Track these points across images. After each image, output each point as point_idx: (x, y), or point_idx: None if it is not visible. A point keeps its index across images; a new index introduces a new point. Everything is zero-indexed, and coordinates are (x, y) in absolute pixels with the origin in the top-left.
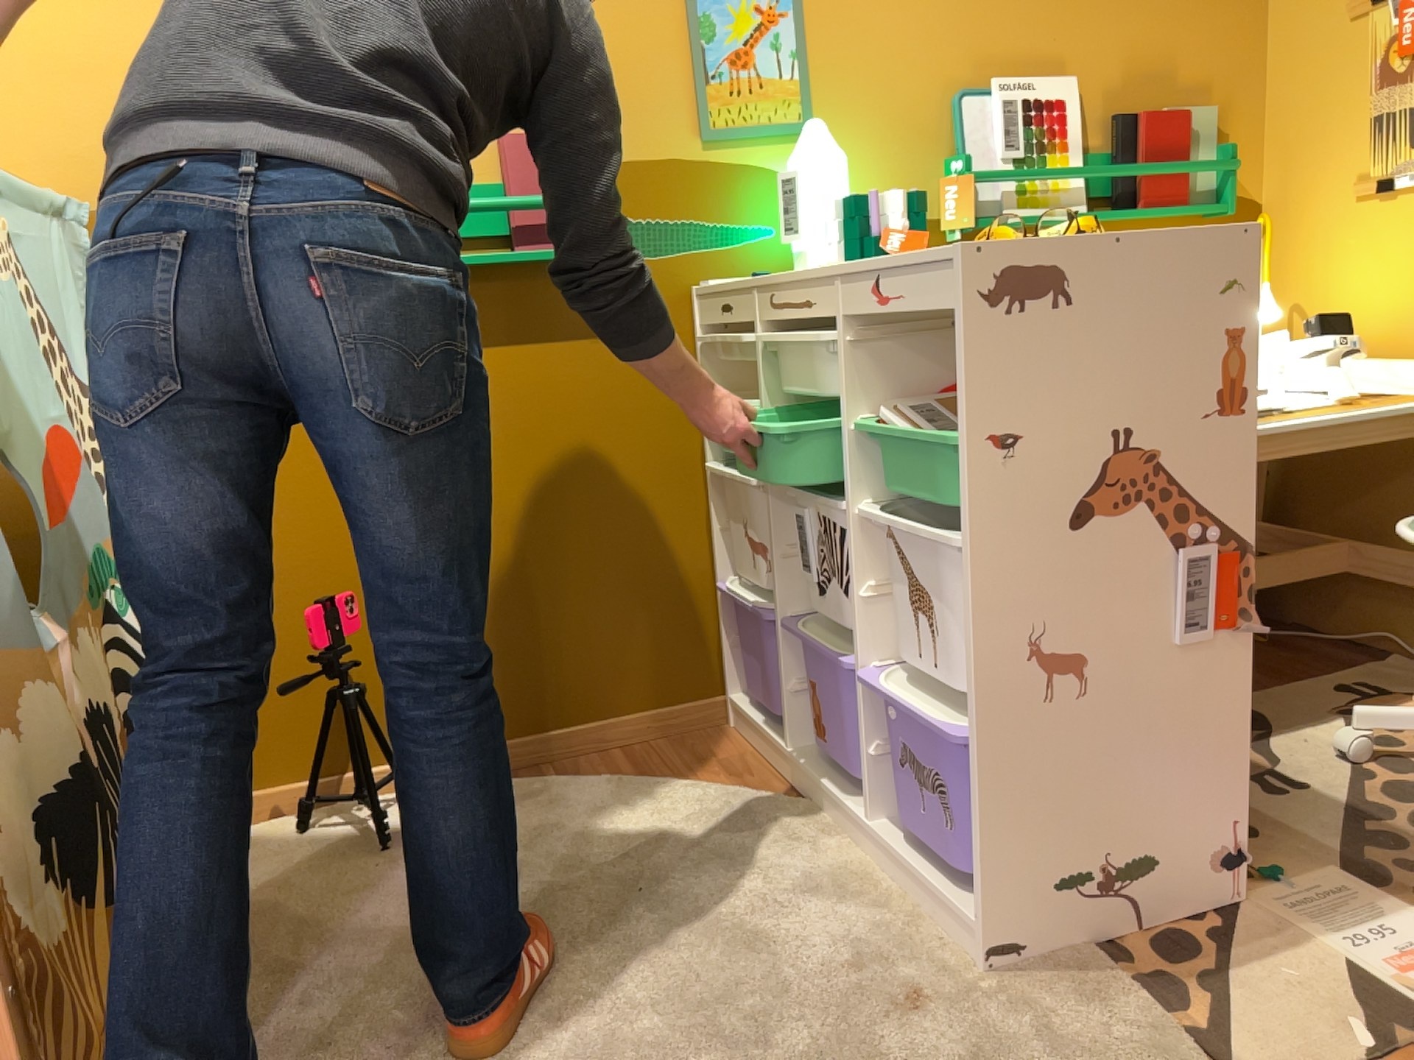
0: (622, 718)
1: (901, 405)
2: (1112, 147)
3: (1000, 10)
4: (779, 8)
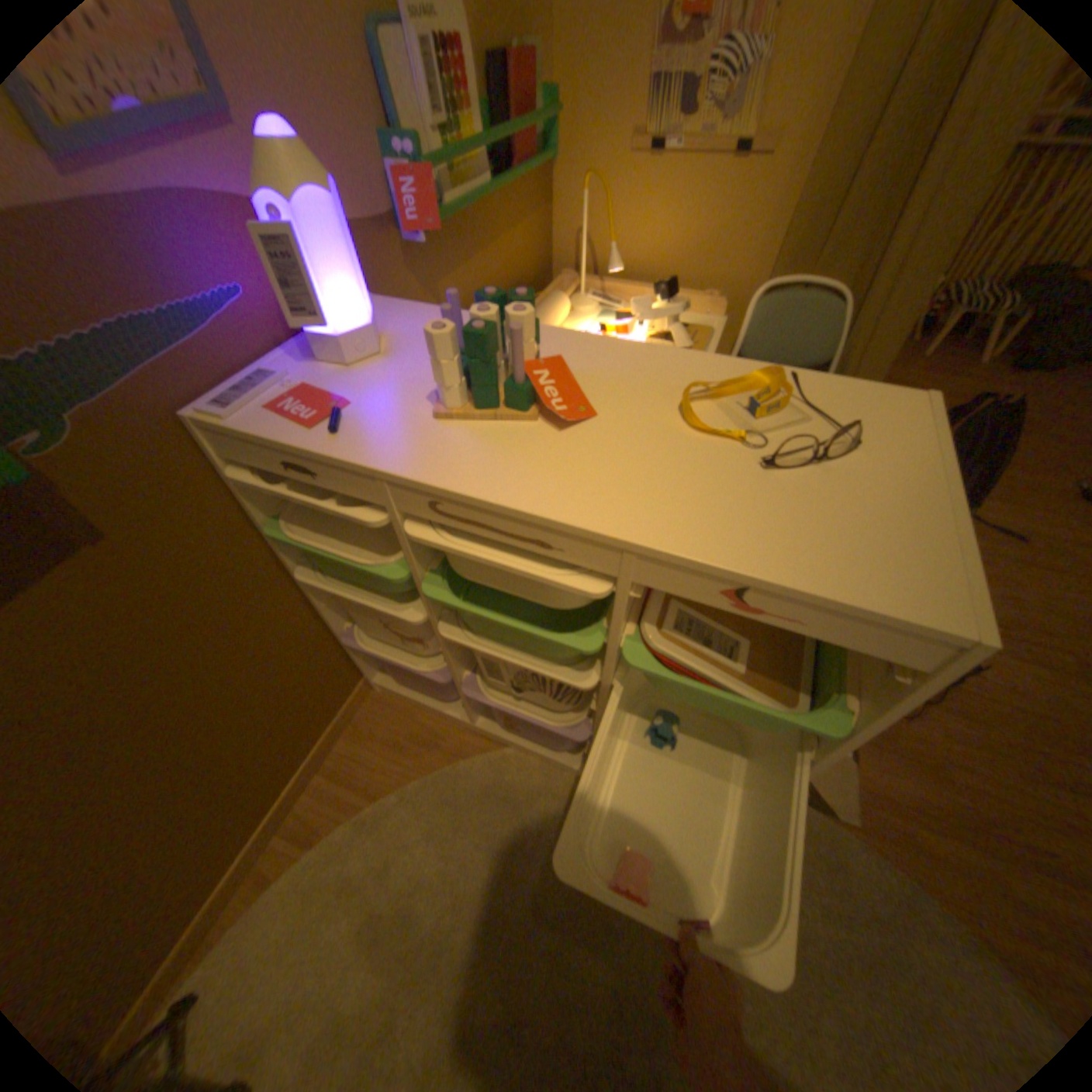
0: (309, 758)
1: (659, 609)
2: (487, 90)
3: None
4: None
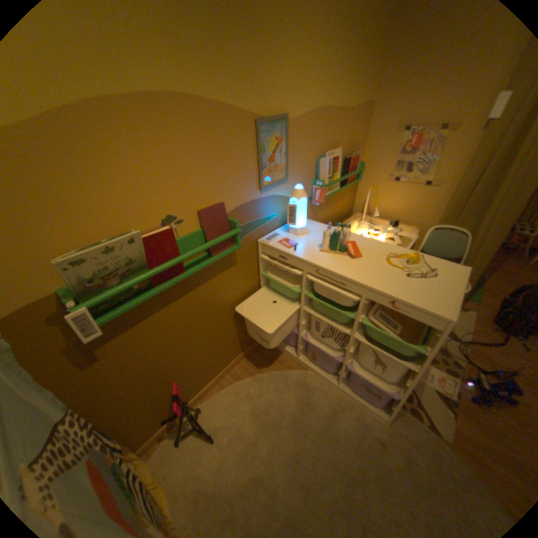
0: (242, 353)
1: (373, 313)
2: (343, 165)
3: (330, 127)
4: (282, 136)
